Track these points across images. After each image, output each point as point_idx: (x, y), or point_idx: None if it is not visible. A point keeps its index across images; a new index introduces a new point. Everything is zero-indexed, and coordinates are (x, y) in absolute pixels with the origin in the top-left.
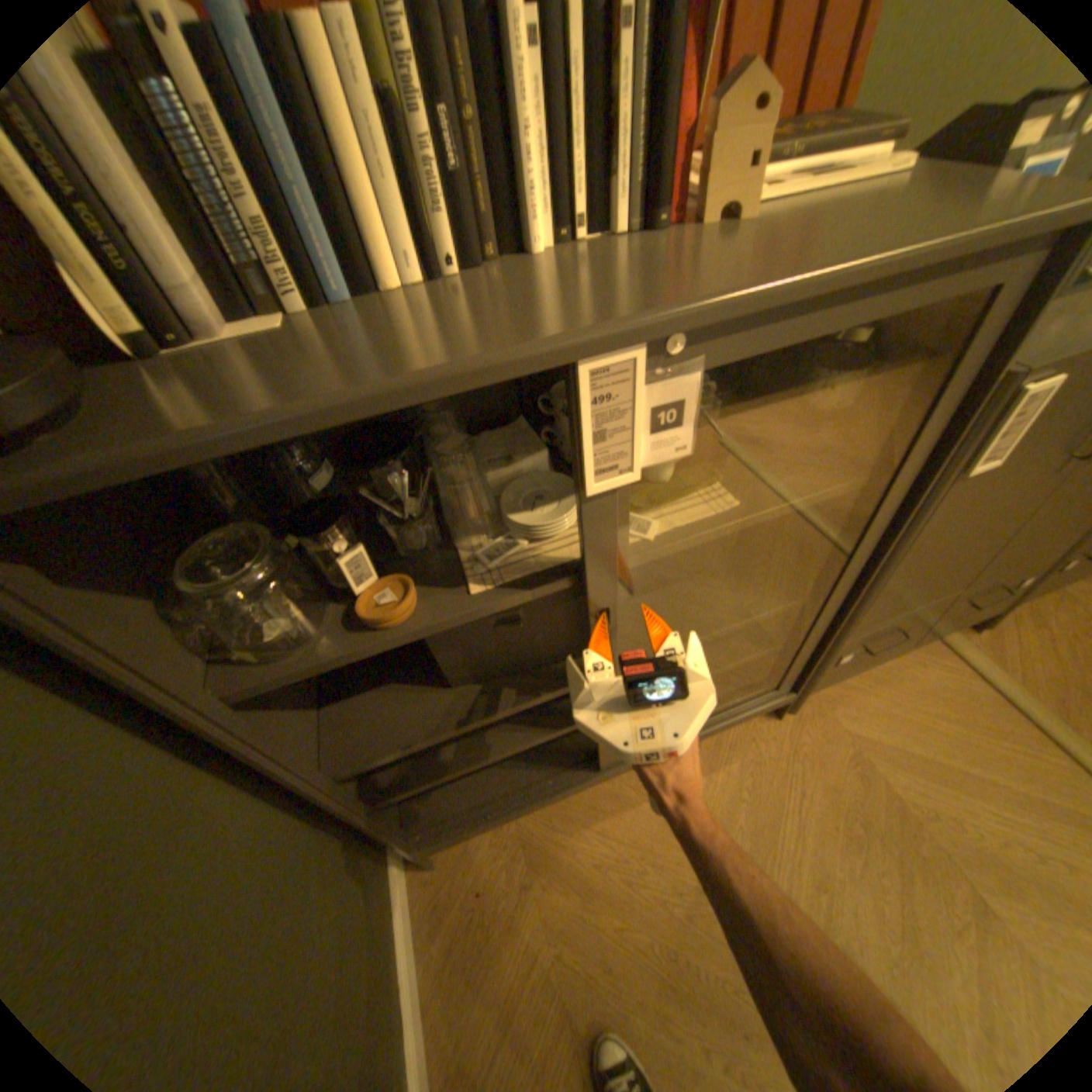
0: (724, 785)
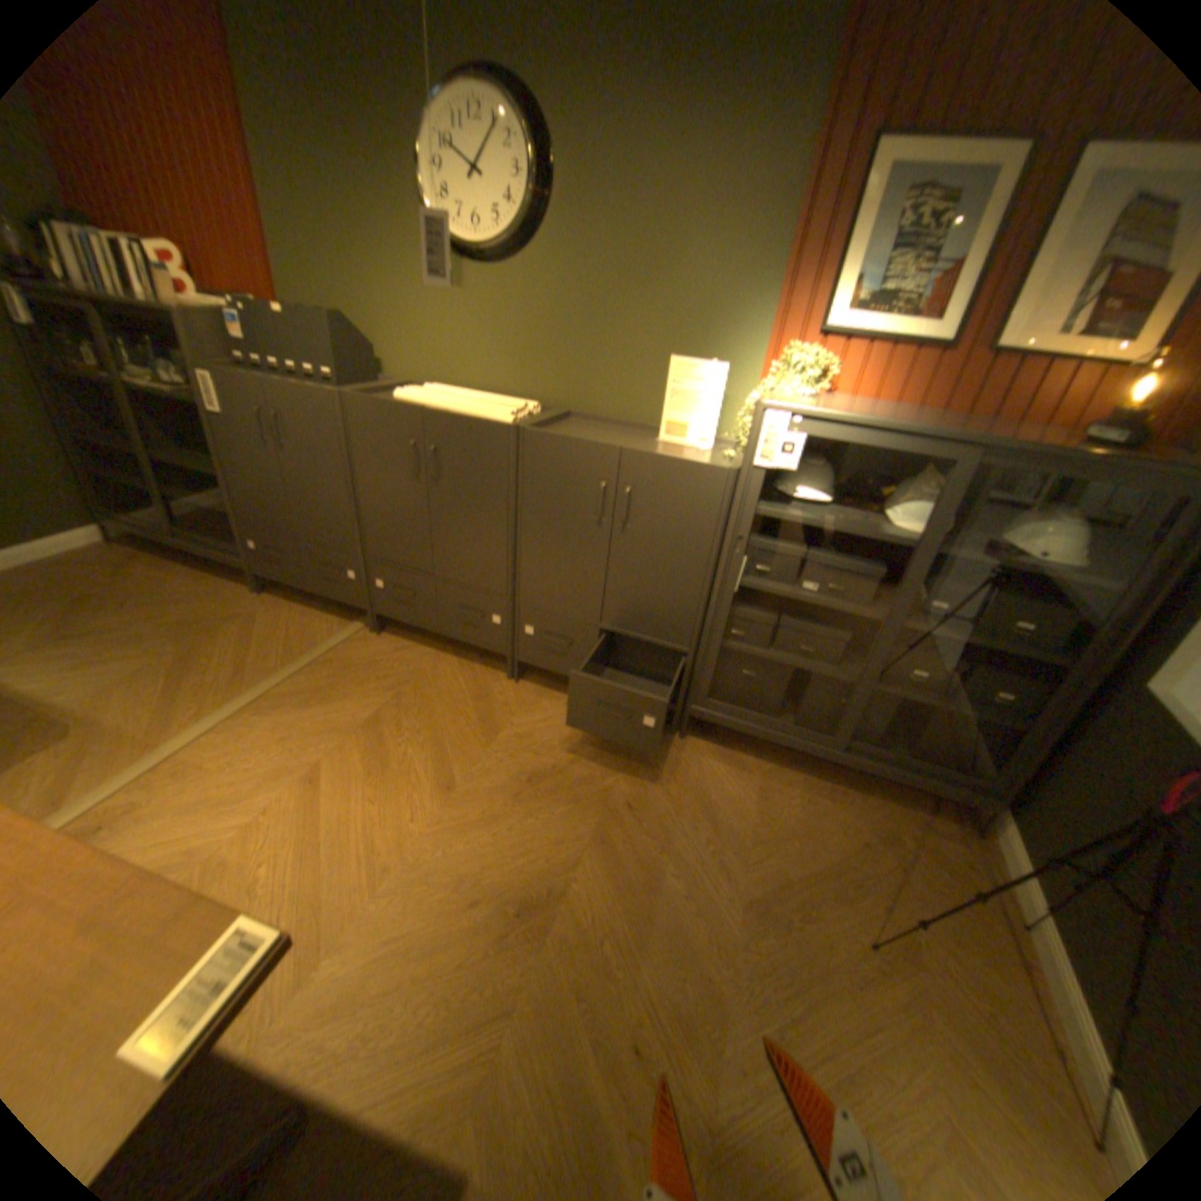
0: (198, 590)
